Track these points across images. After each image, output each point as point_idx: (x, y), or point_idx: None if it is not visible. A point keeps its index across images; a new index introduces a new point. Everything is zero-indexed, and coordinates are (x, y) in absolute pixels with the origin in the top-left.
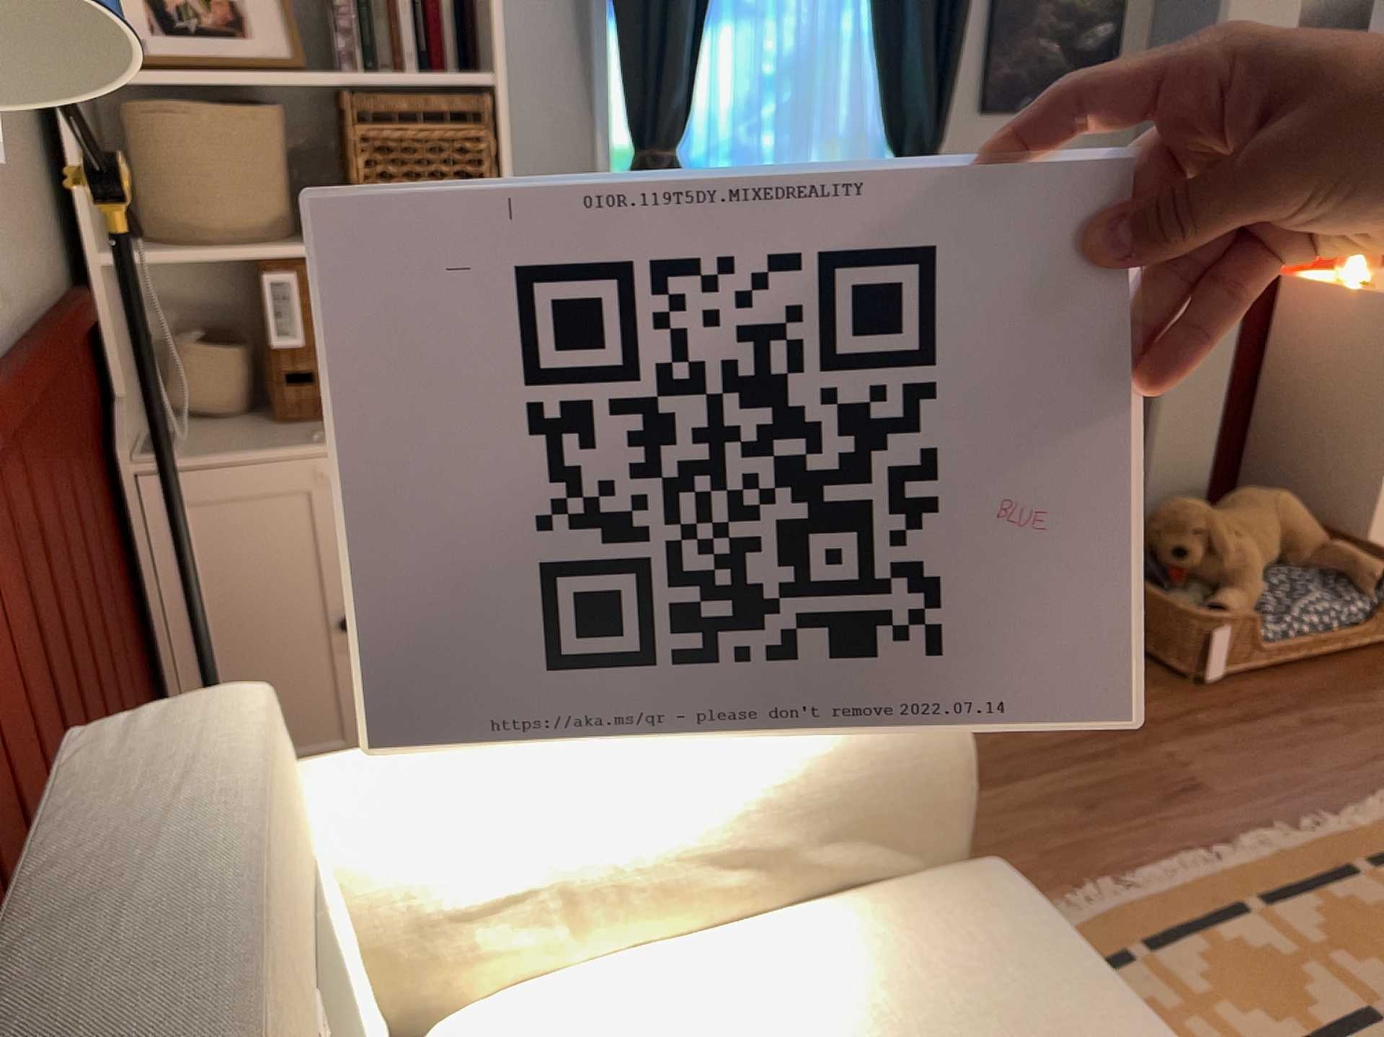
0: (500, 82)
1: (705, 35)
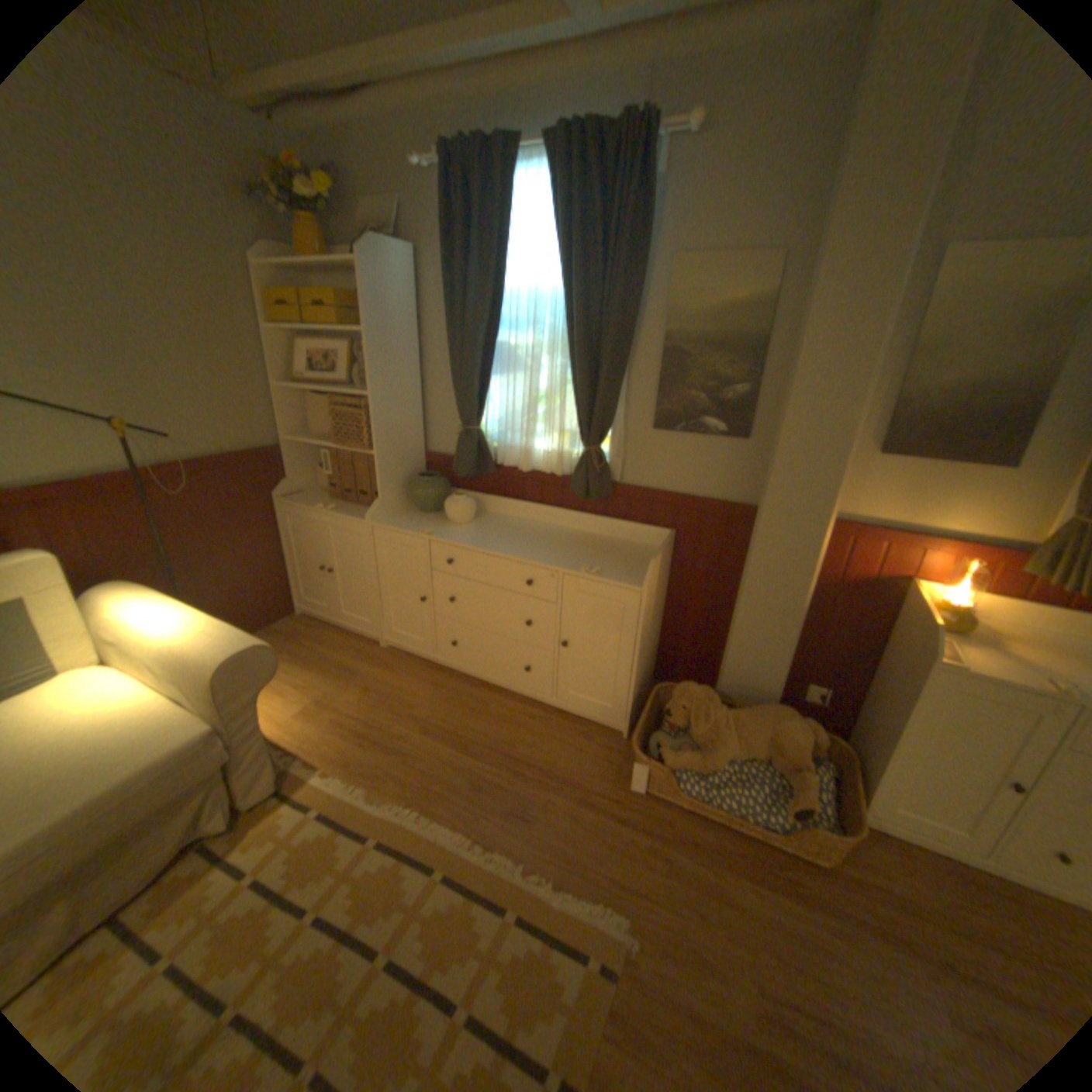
0: (371, 395)
1: (491, 378)
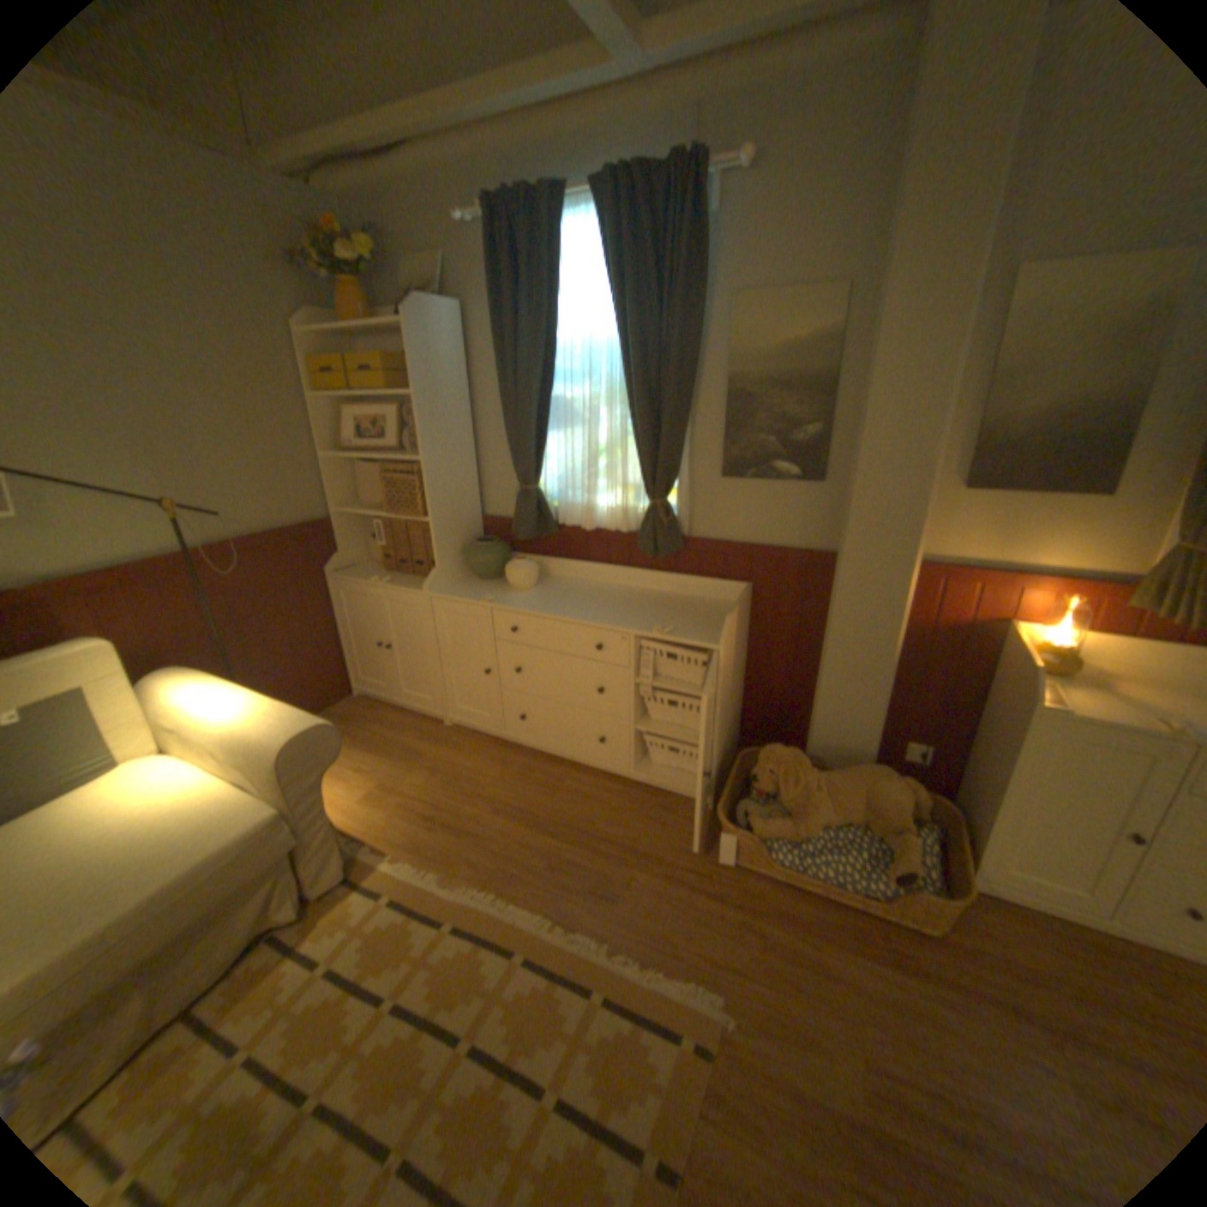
0: (423, 459)
1: (548, 434)
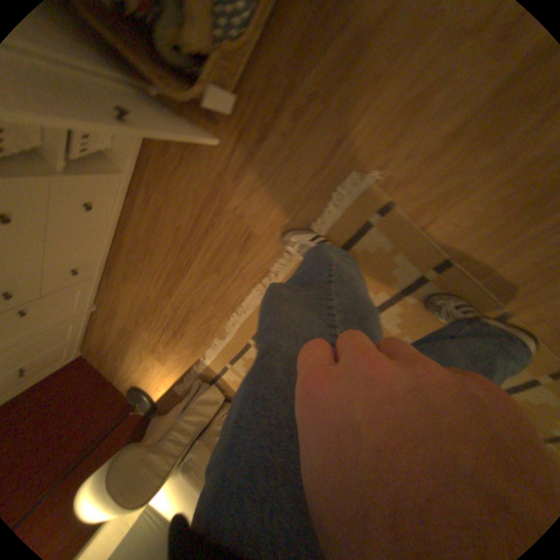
0: None
1: None
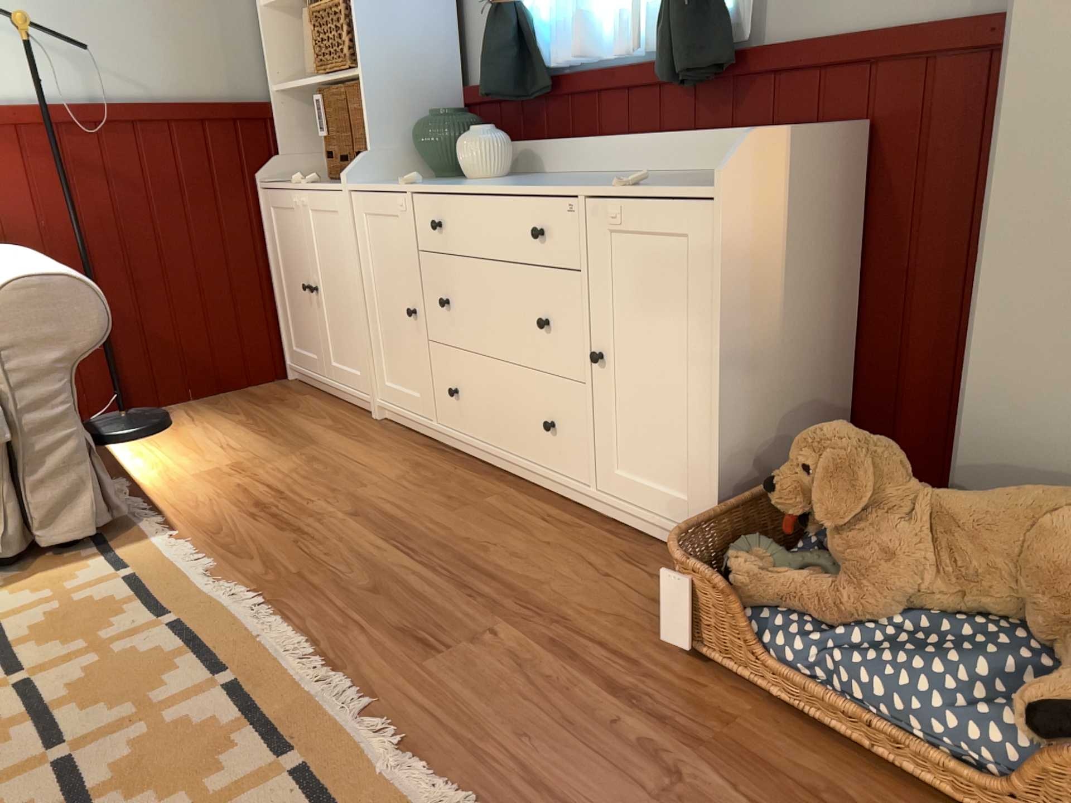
0: None
1: None
